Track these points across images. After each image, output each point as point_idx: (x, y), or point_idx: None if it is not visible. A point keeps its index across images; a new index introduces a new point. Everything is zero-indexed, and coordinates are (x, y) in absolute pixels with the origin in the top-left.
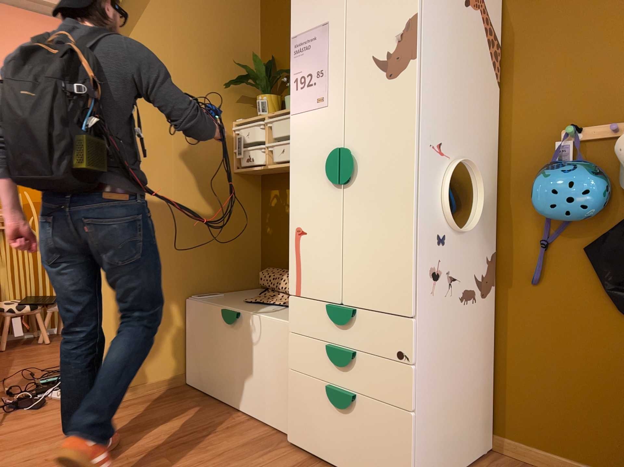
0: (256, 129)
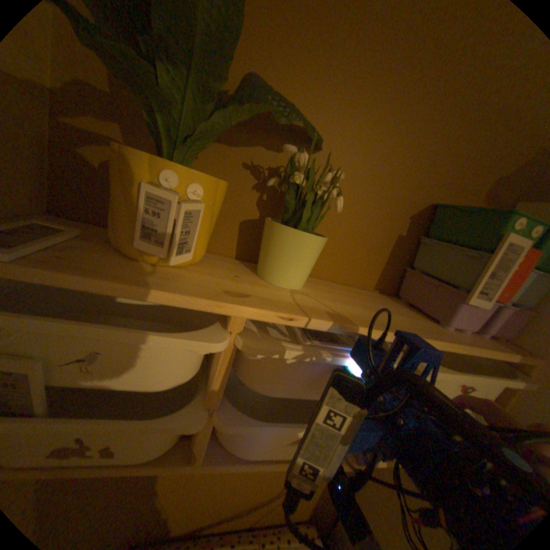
0: (171, 343)
